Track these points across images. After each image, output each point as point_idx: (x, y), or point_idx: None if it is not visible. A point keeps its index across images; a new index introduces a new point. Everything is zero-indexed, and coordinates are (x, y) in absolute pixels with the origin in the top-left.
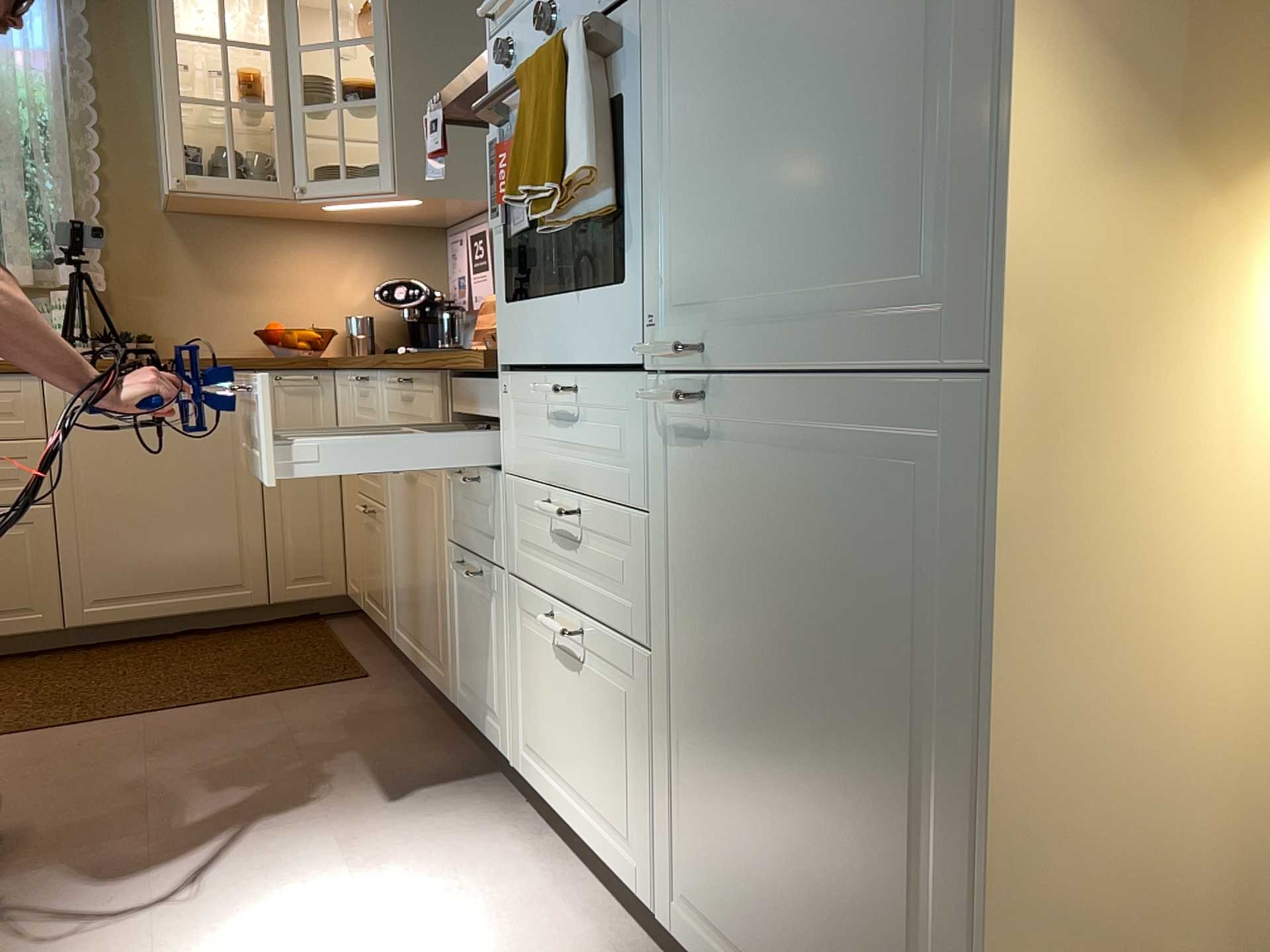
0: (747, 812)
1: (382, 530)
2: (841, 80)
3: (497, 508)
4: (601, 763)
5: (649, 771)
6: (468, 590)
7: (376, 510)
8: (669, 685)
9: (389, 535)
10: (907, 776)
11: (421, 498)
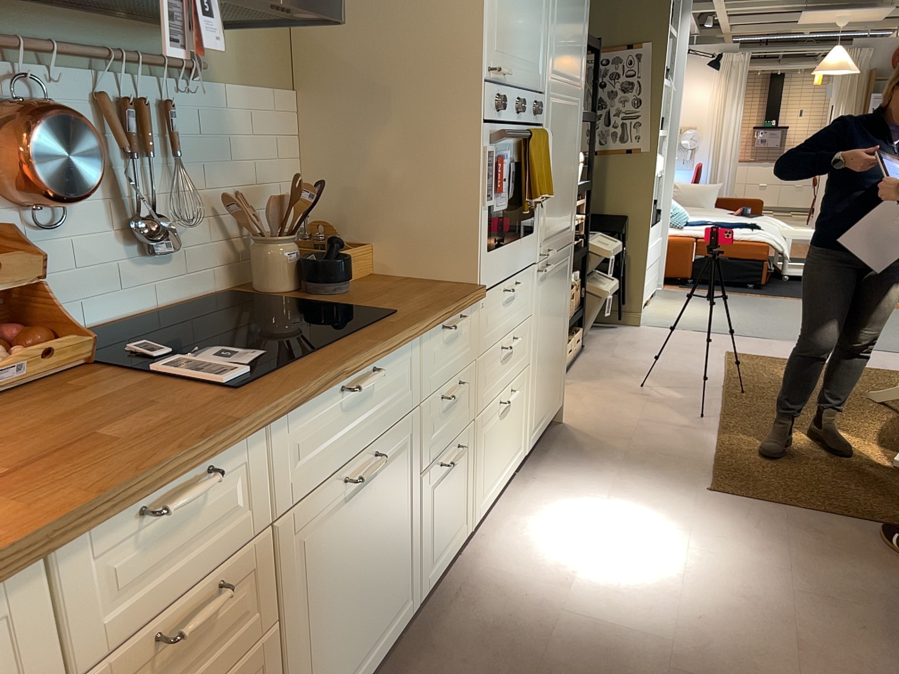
0: (544, 375)
1: (260, 673)
2: (565, 182)
3: (470, 385)
4: (512, 433)
5: (525, 406)
6: (442, 477)
7: (237, 672)
8: (533, 365)
9: (294, 637)
10: (561, 326)
11: (382, 483)
